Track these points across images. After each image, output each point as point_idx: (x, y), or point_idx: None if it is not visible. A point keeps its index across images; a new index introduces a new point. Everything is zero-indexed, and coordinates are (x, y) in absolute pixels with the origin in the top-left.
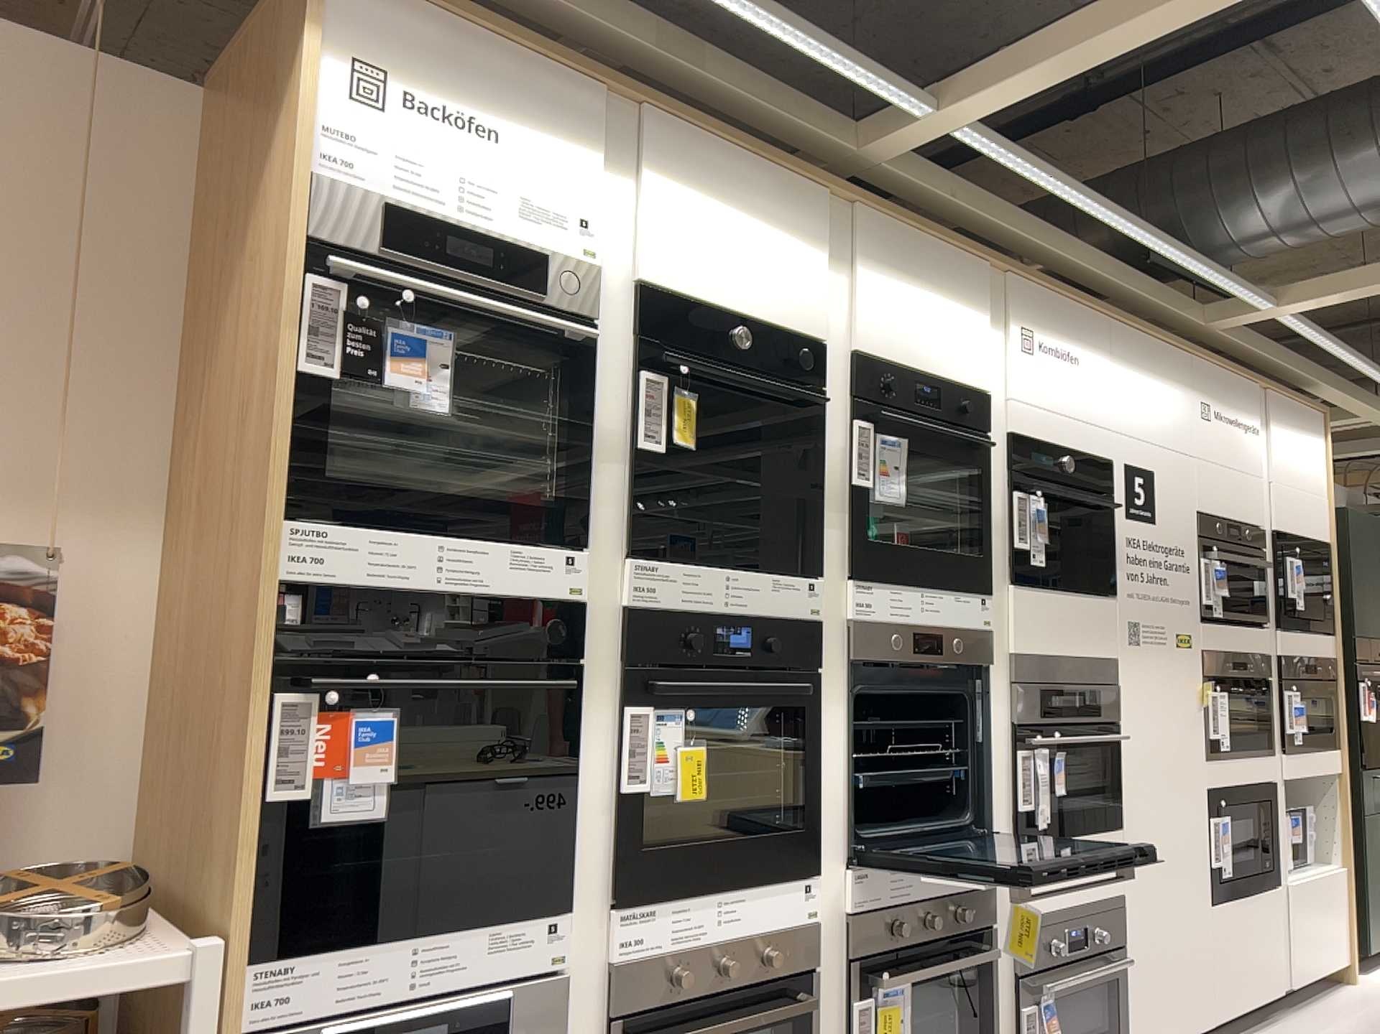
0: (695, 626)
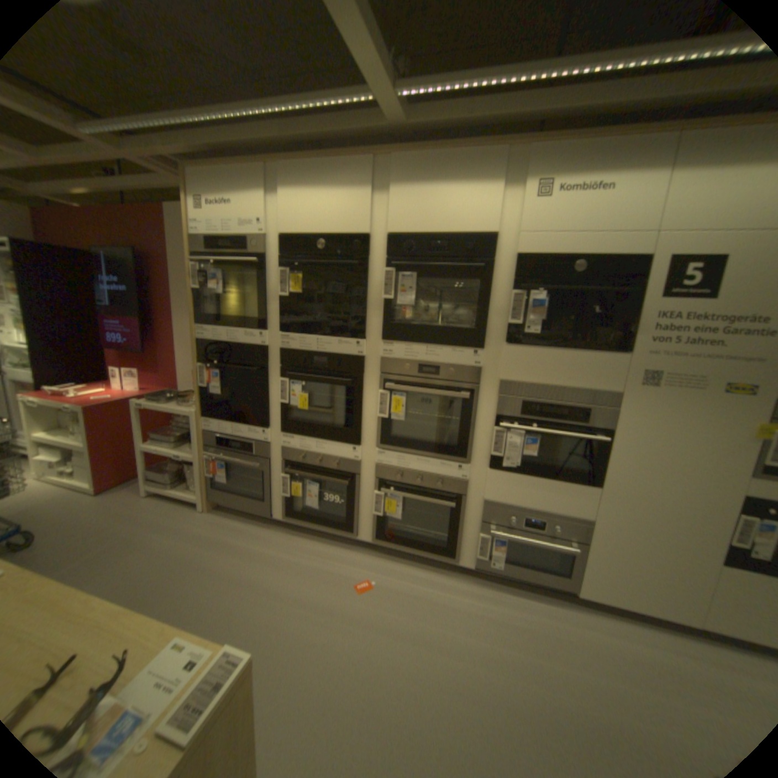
0: (304, 358)
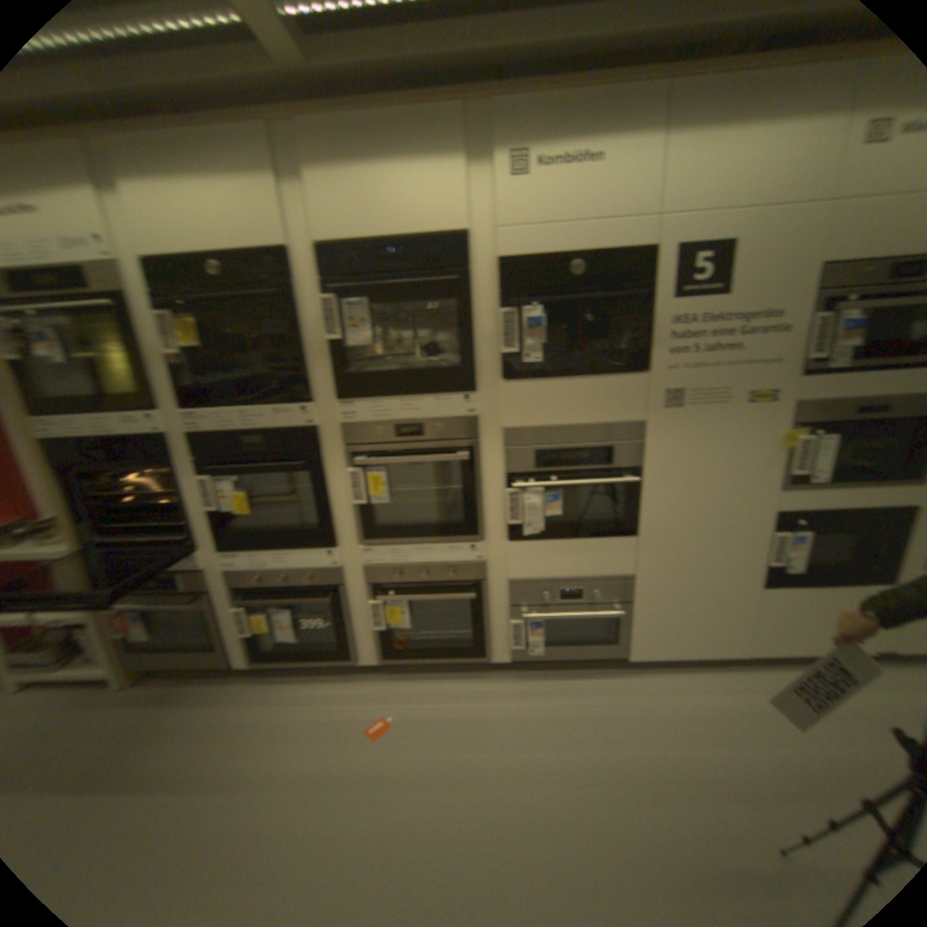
0: (221, 441)
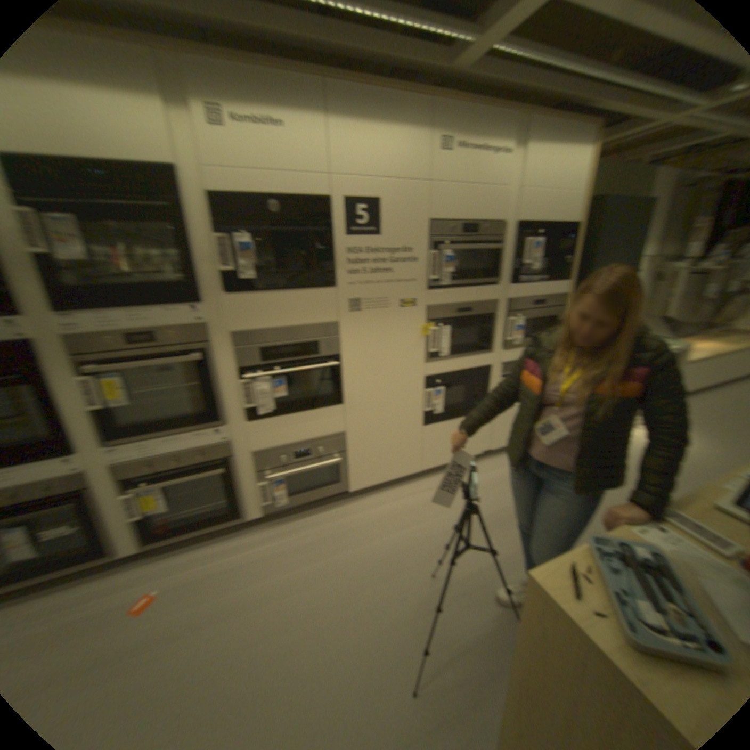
0: None
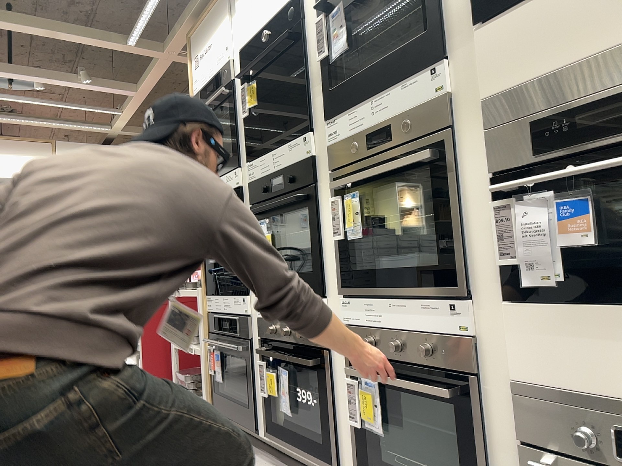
0: (264, 182)
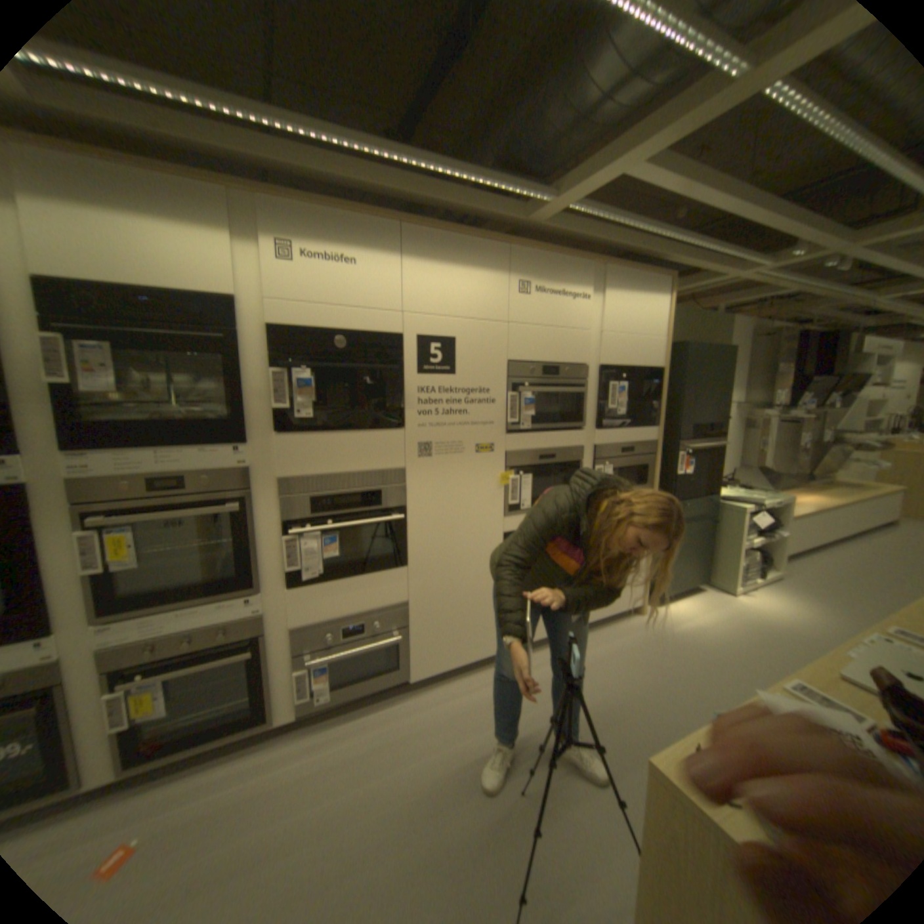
0: None
